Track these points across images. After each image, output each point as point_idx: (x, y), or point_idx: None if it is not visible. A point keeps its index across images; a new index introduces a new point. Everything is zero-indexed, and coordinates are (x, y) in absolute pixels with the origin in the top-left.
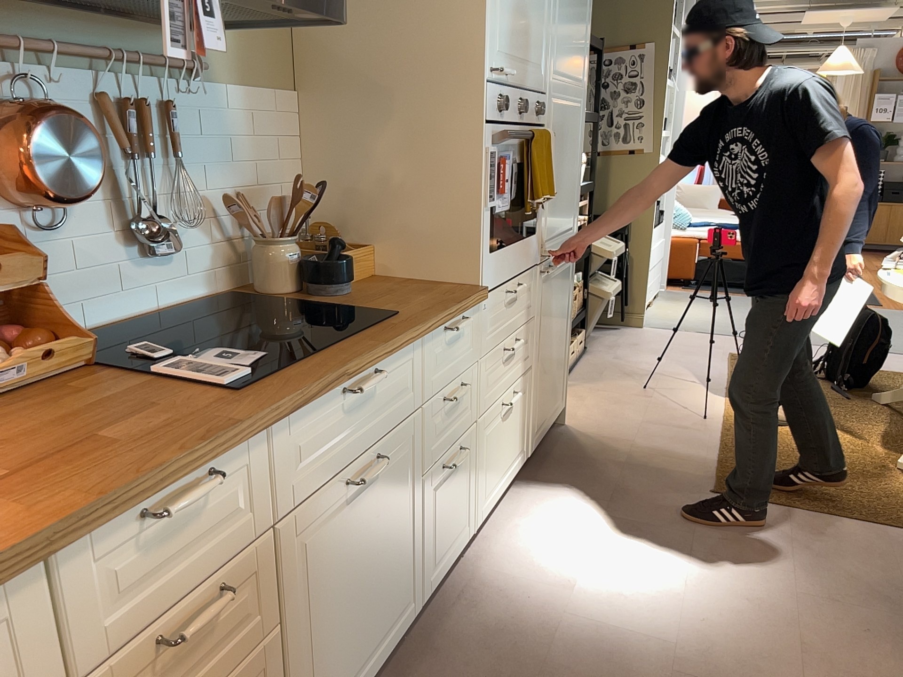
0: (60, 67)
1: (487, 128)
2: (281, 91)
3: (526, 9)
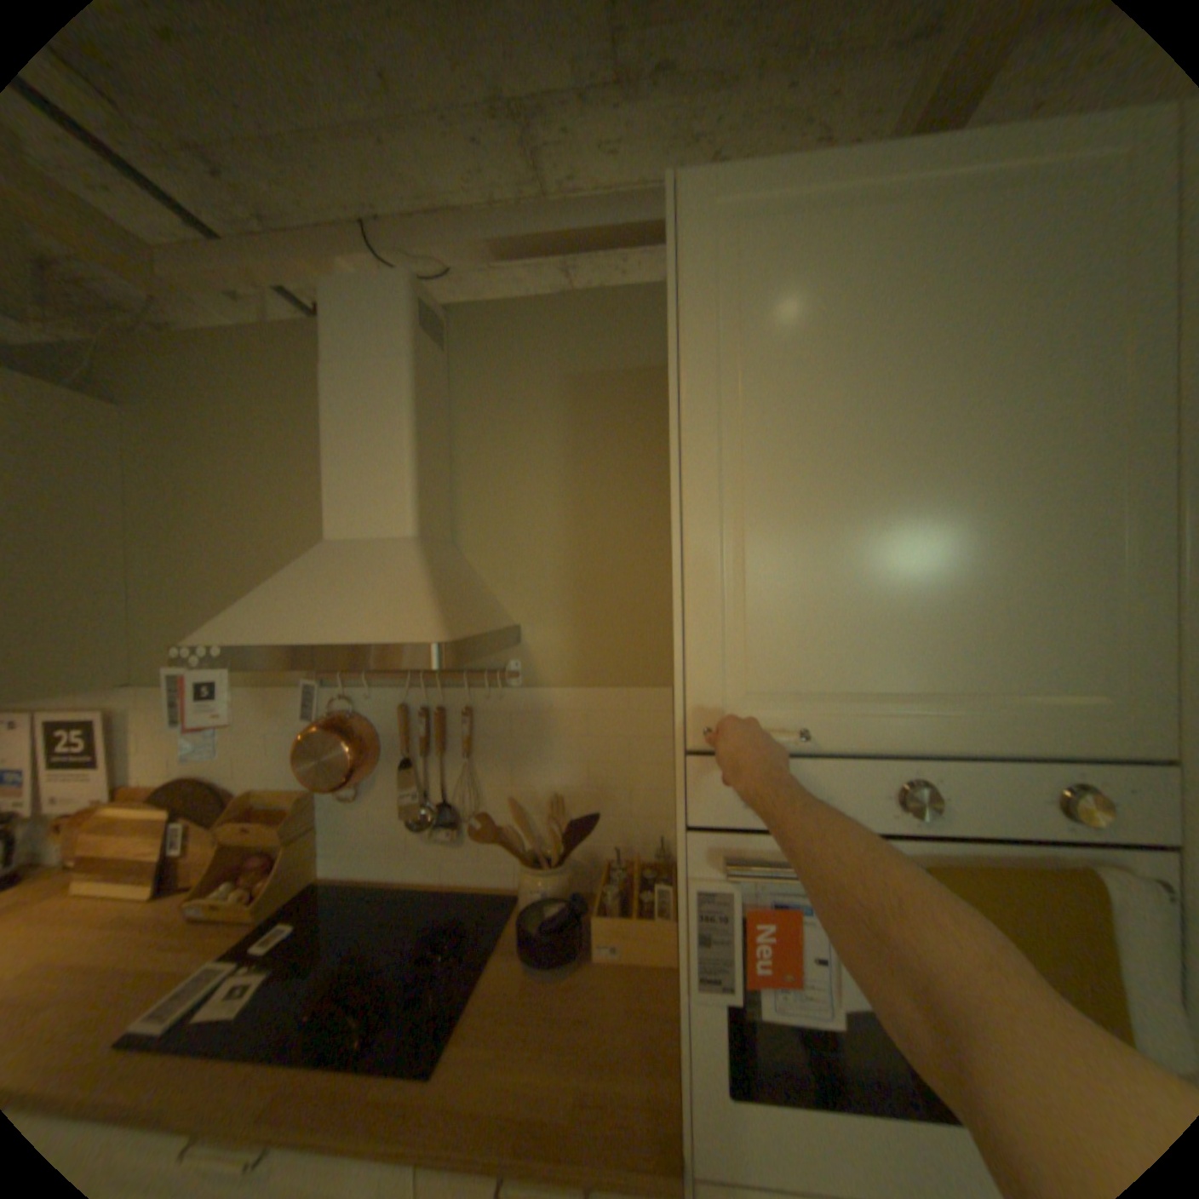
0: (379, 686)
1: (692, 840)
2: (641, 686)
3: (924, 578)
